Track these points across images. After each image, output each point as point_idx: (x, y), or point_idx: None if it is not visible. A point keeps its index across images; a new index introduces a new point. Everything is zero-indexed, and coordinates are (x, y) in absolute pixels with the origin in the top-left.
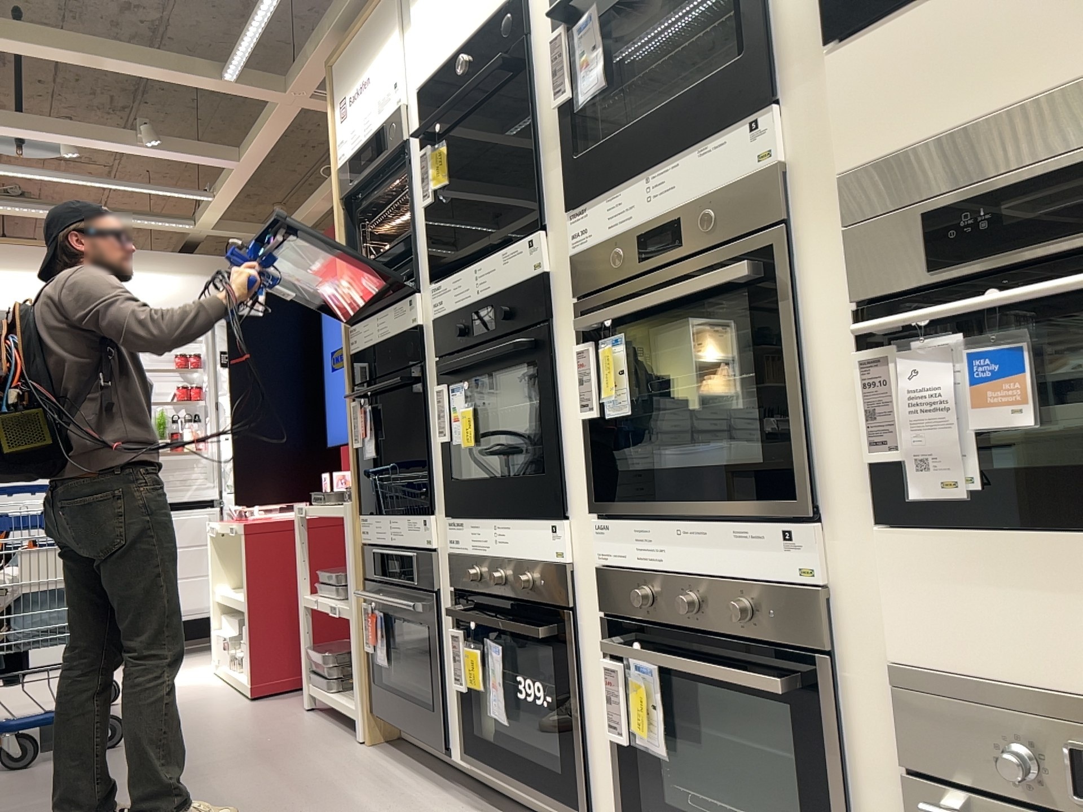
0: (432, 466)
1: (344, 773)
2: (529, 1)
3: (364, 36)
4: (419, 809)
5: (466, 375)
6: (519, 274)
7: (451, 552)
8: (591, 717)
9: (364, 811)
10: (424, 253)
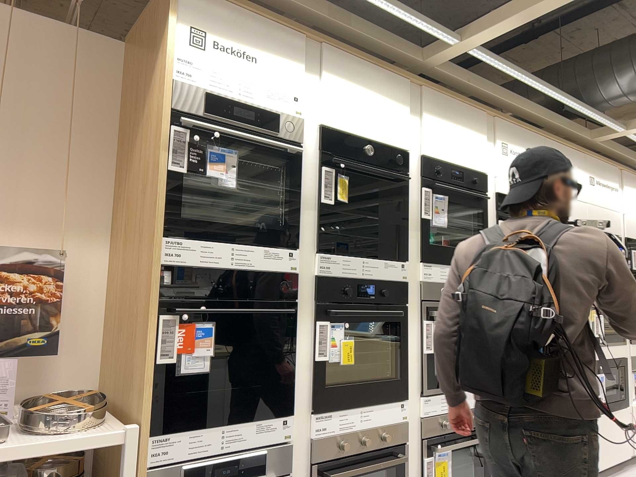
0: (295, 377)
1: None
2: (409, 159)
3: (257, 24)
4: None
5: (347, 320)
6: (395, 278)
7: (317, 436)
8: None
9: None
10: (307, 227)
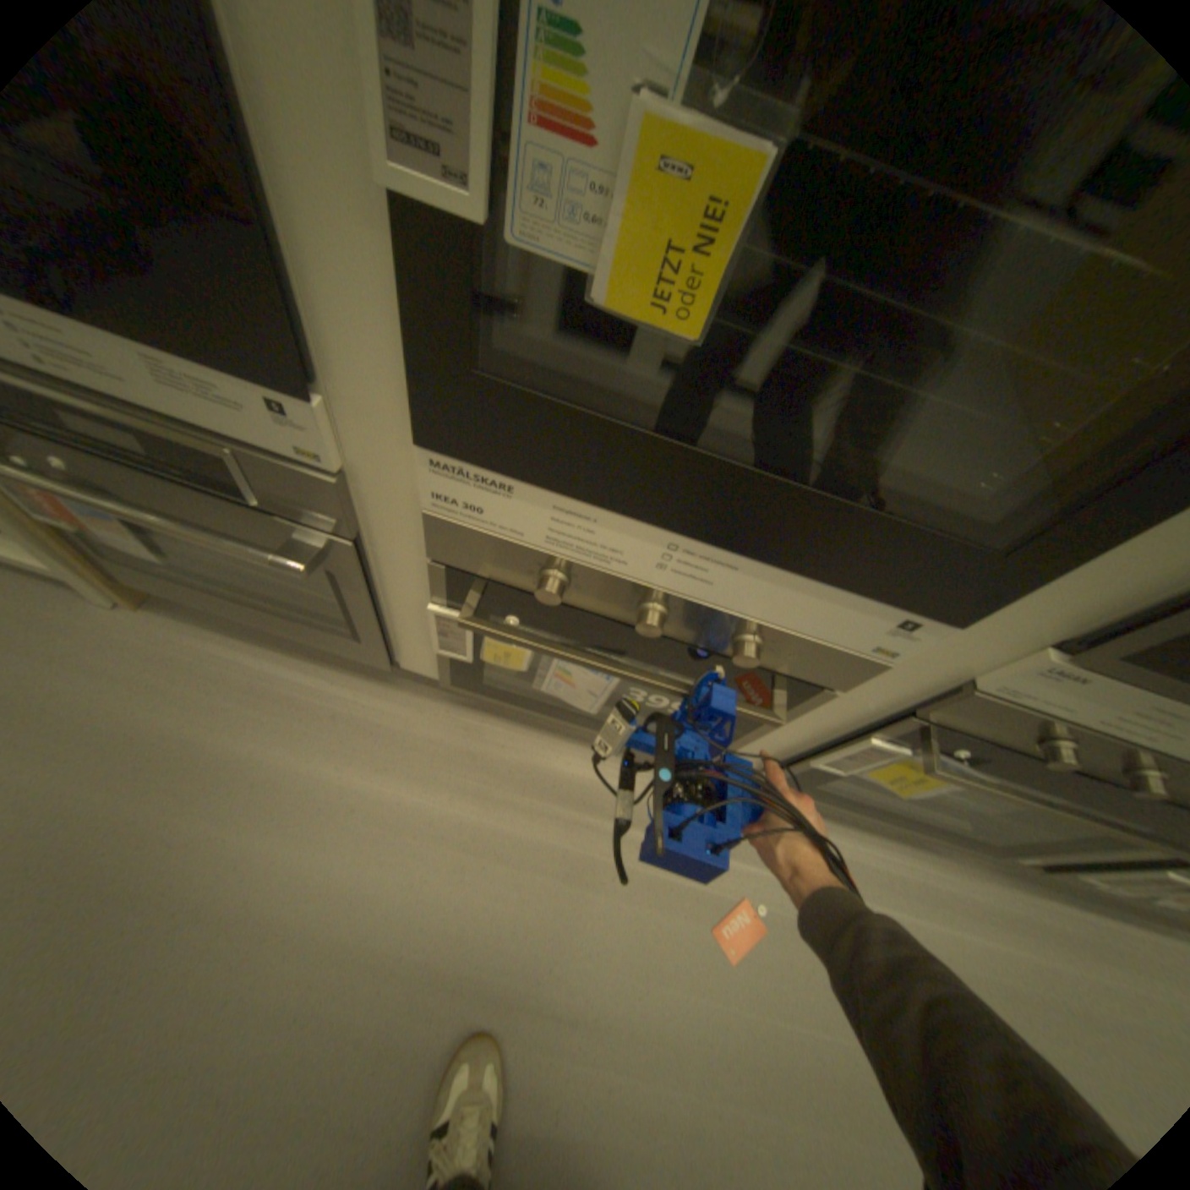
0: (299, 234)
1: (173, 703)
2: None
3: None
4: (393, 739)
5: None
6: None
7: (445, 513)
8: (770, 733)
9: (320, 785)
10: None
